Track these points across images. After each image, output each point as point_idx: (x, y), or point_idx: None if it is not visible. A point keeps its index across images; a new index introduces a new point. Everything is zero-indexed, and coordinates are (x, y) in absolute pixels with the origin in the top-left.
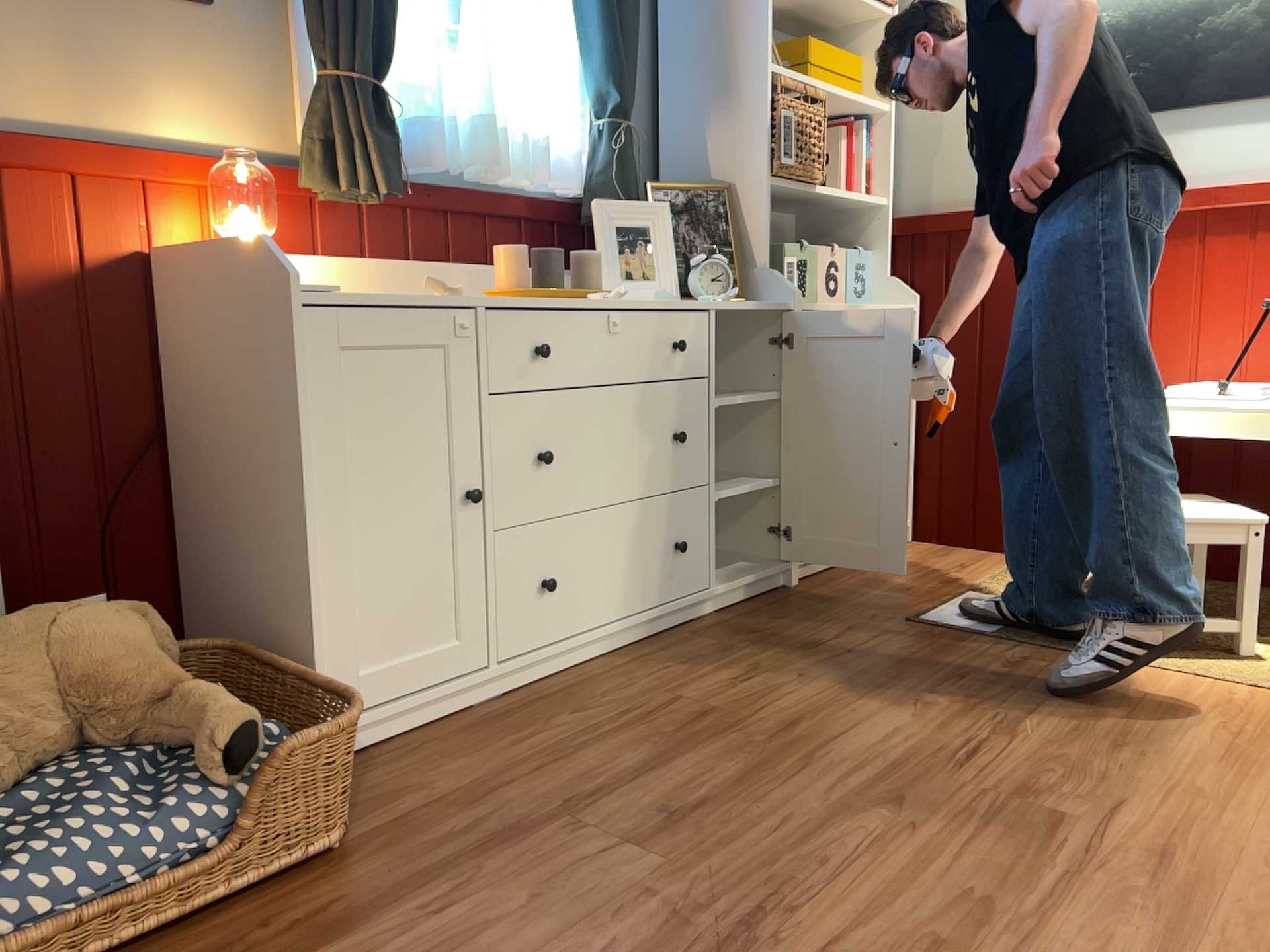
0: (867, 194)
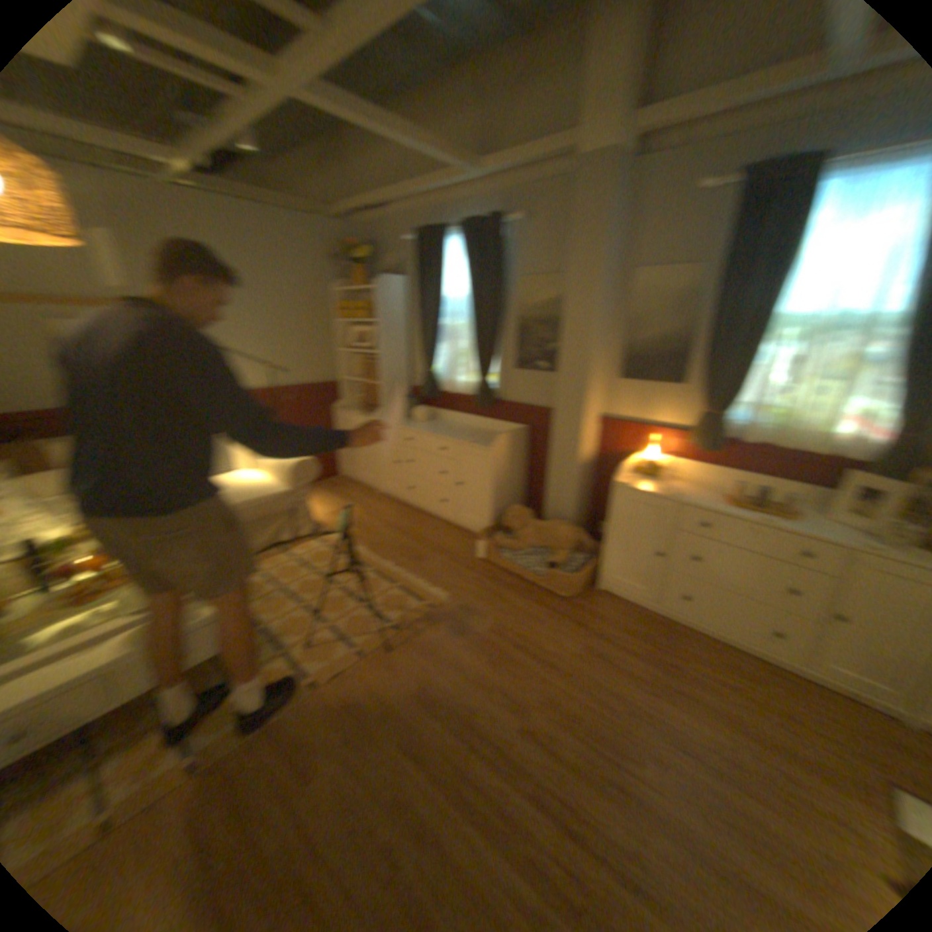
0: None
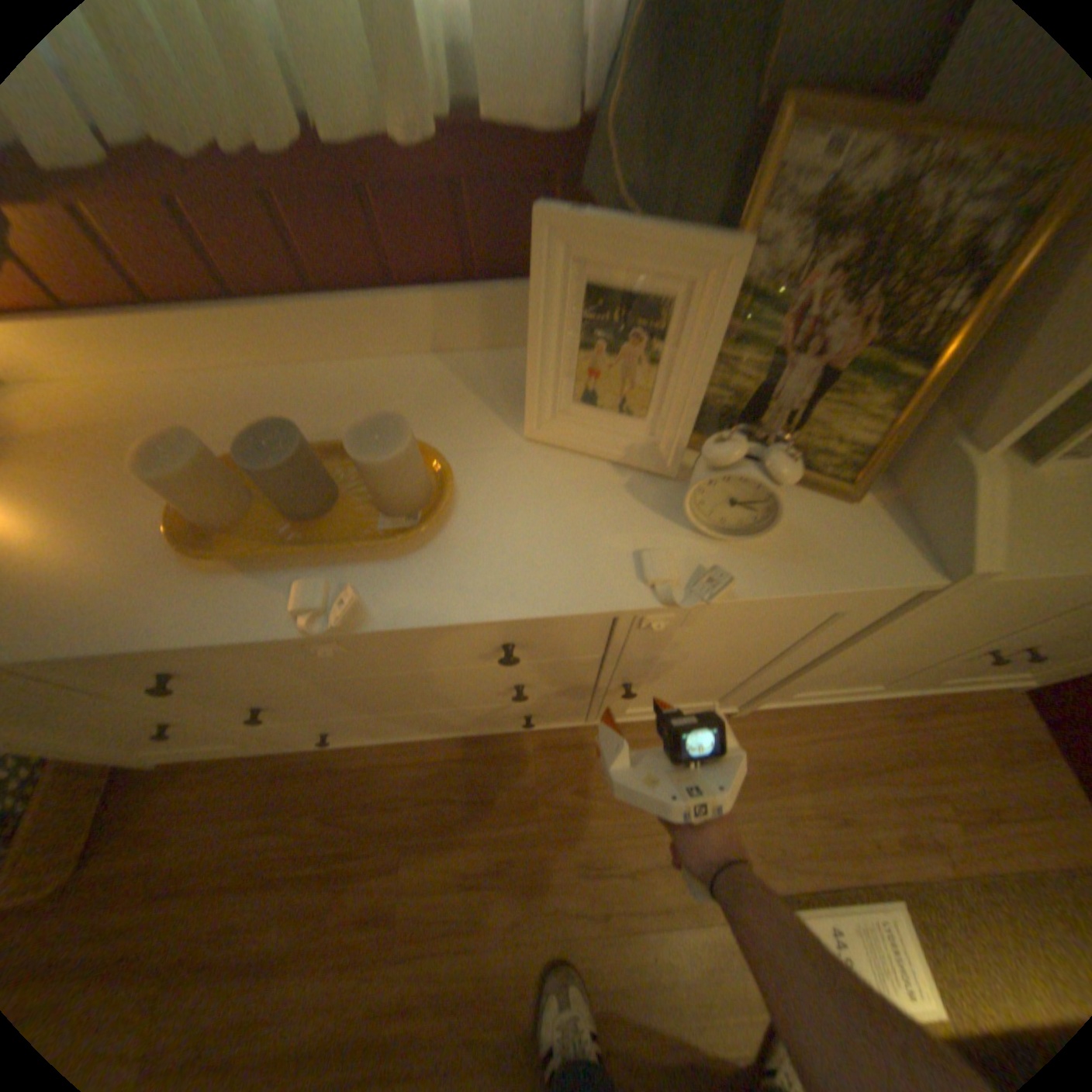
0: None
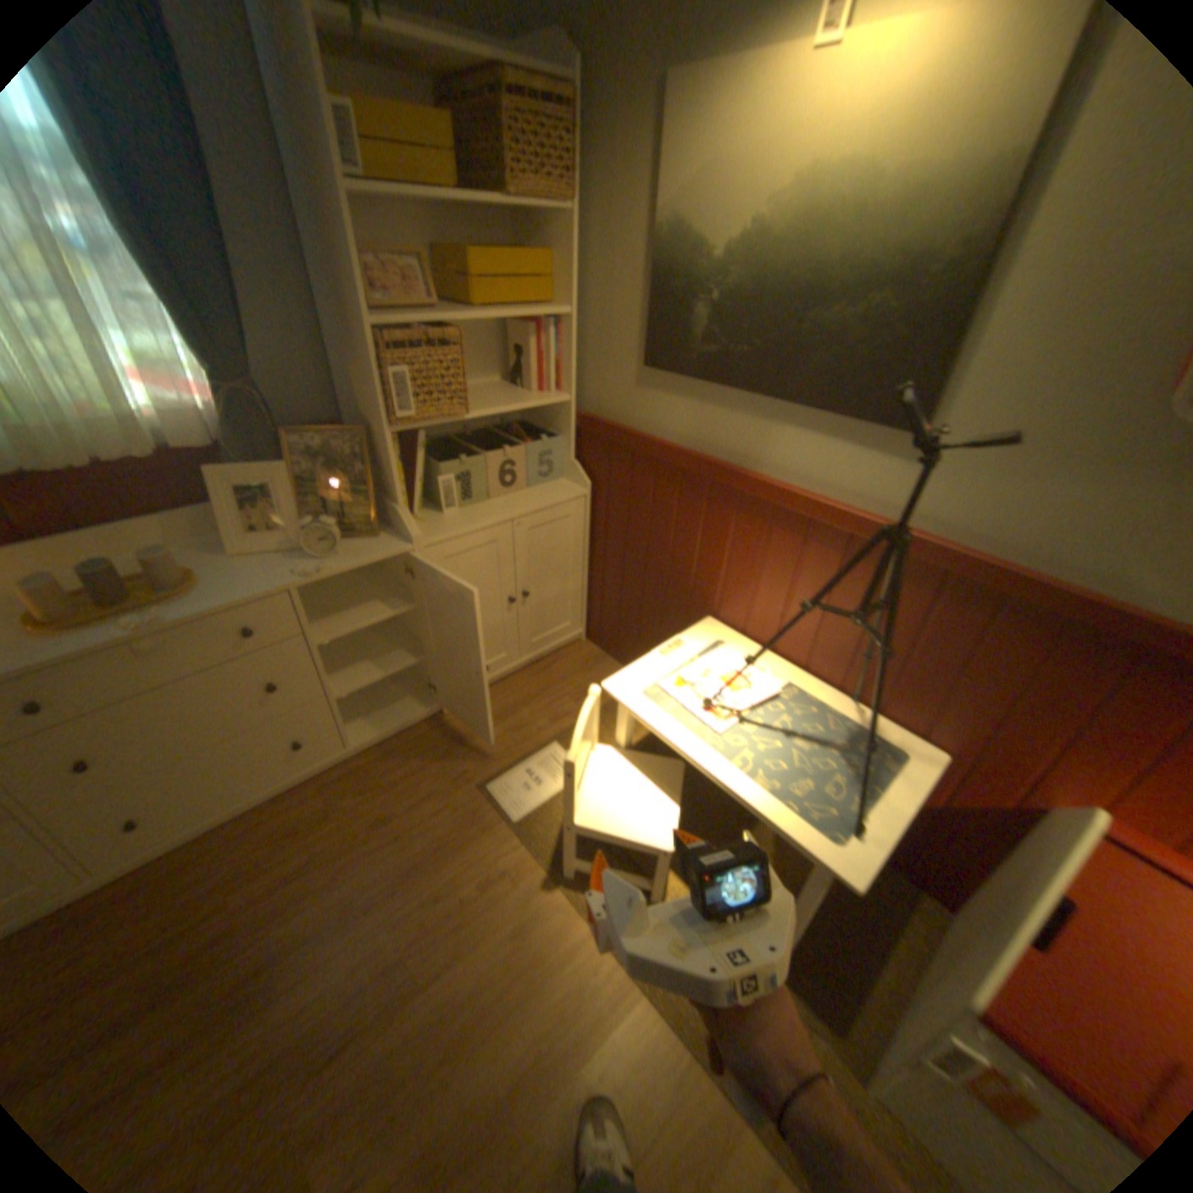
0: (555, 389)
